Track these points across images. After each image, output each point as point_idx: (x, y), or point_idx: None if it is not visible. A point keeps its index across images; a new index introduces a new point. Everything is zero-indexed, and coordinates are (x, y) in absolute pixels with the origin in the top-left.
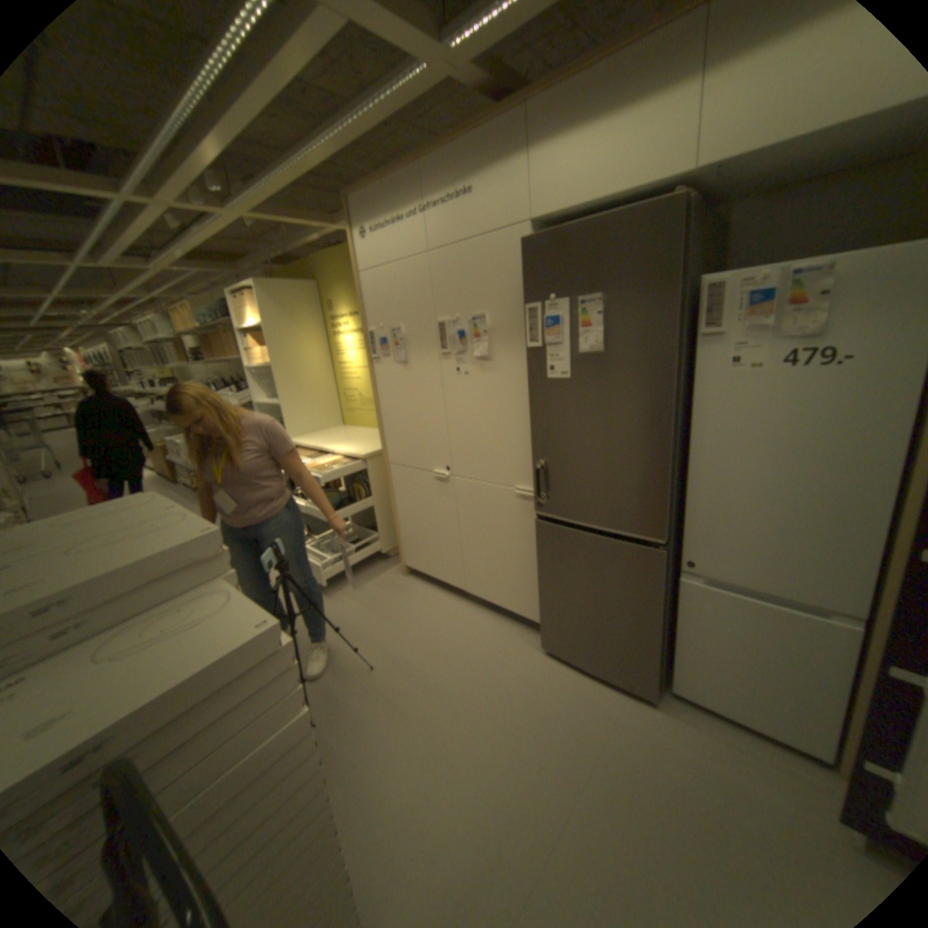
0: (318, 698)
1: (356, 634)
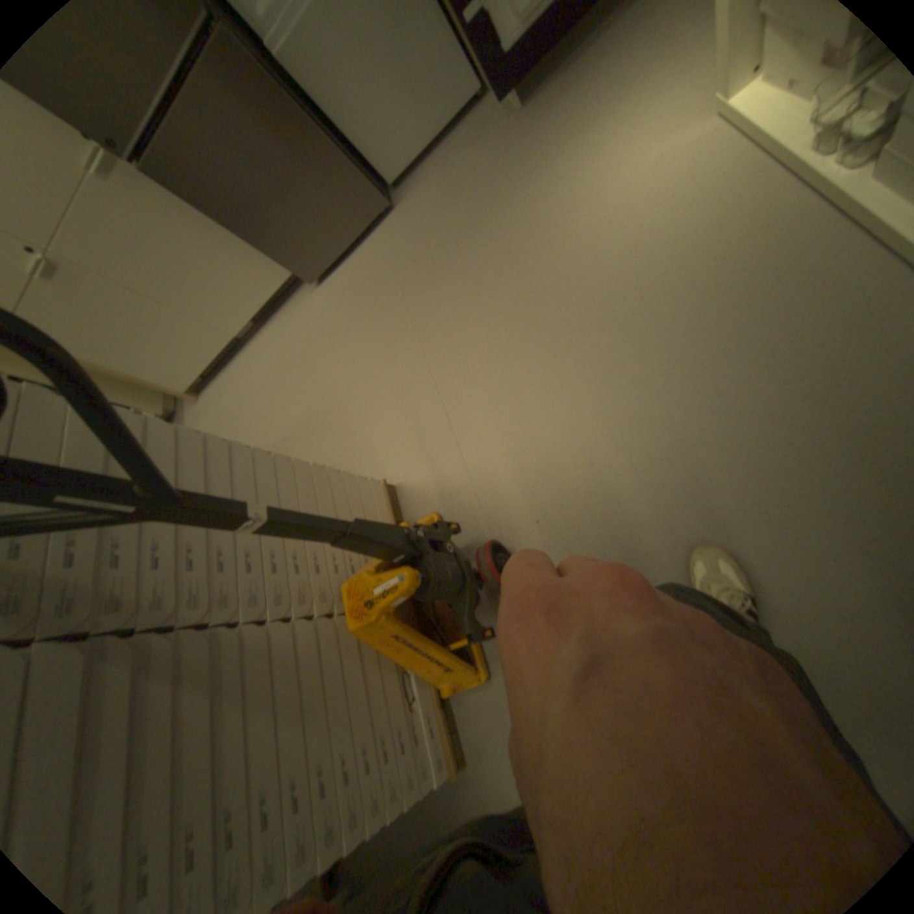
0: None
1: None
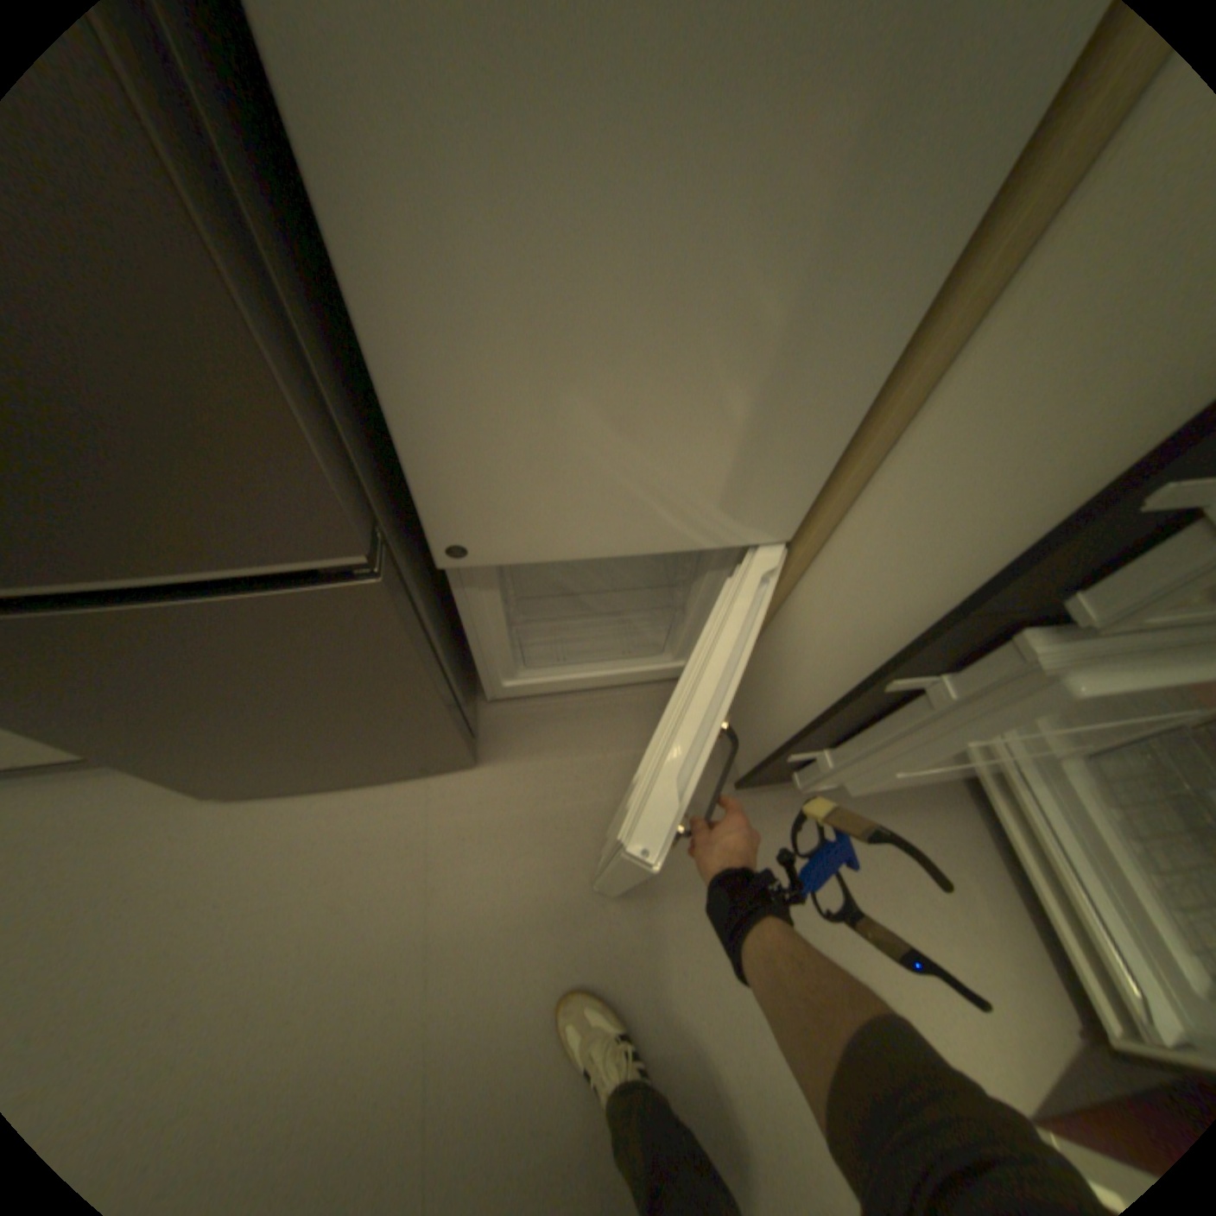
0: None
1: None
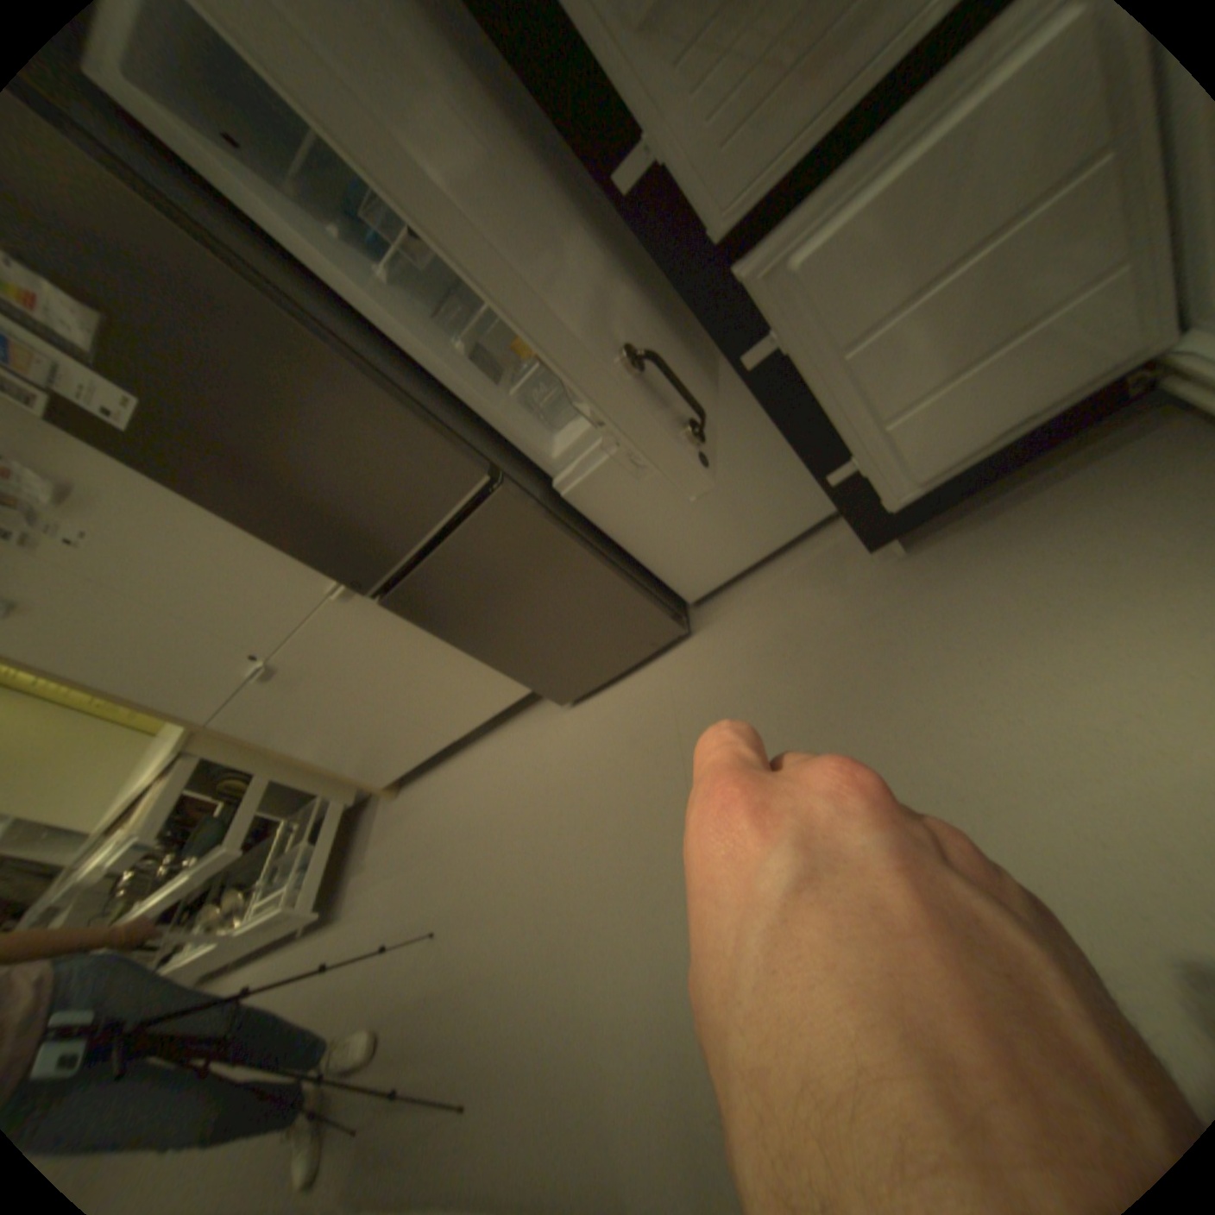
0: (406, 1034)
1: (395, 918)
